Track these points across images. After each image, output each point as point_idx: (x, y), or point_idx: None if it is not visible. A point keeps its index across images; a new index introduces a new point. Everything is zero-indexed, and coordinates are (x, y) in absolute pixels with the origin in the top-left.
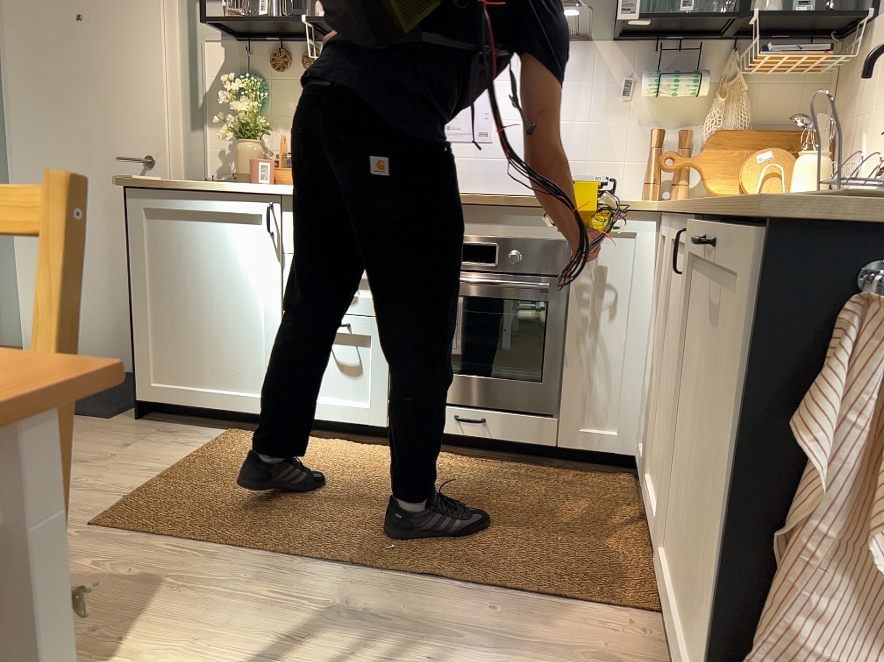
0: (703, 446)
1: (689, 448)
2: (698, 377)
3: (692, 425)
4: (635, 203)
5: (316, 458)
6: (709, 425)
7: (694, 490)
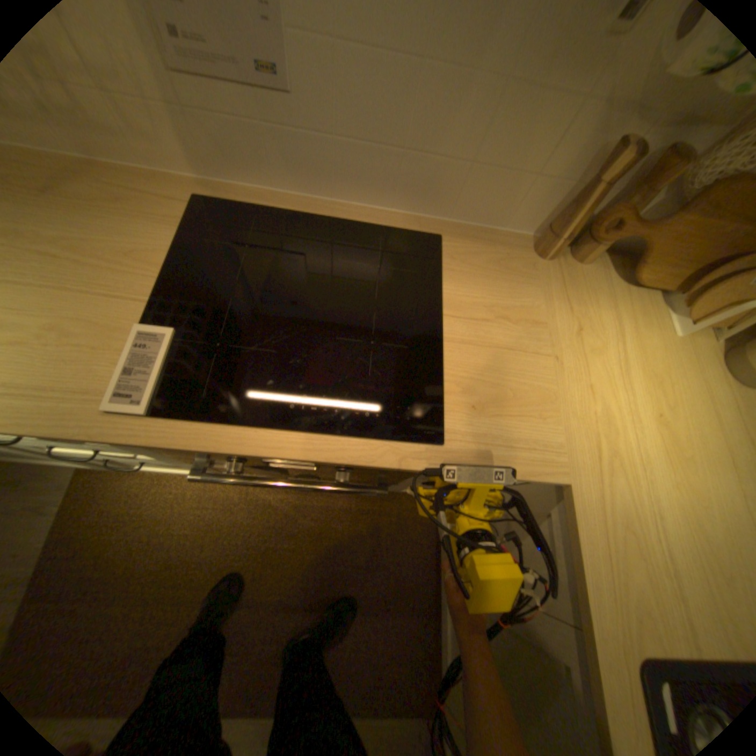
0: None
1: None
2: None
3: None
4: (537, 473)
5: (175, 515)
6: None
7: None
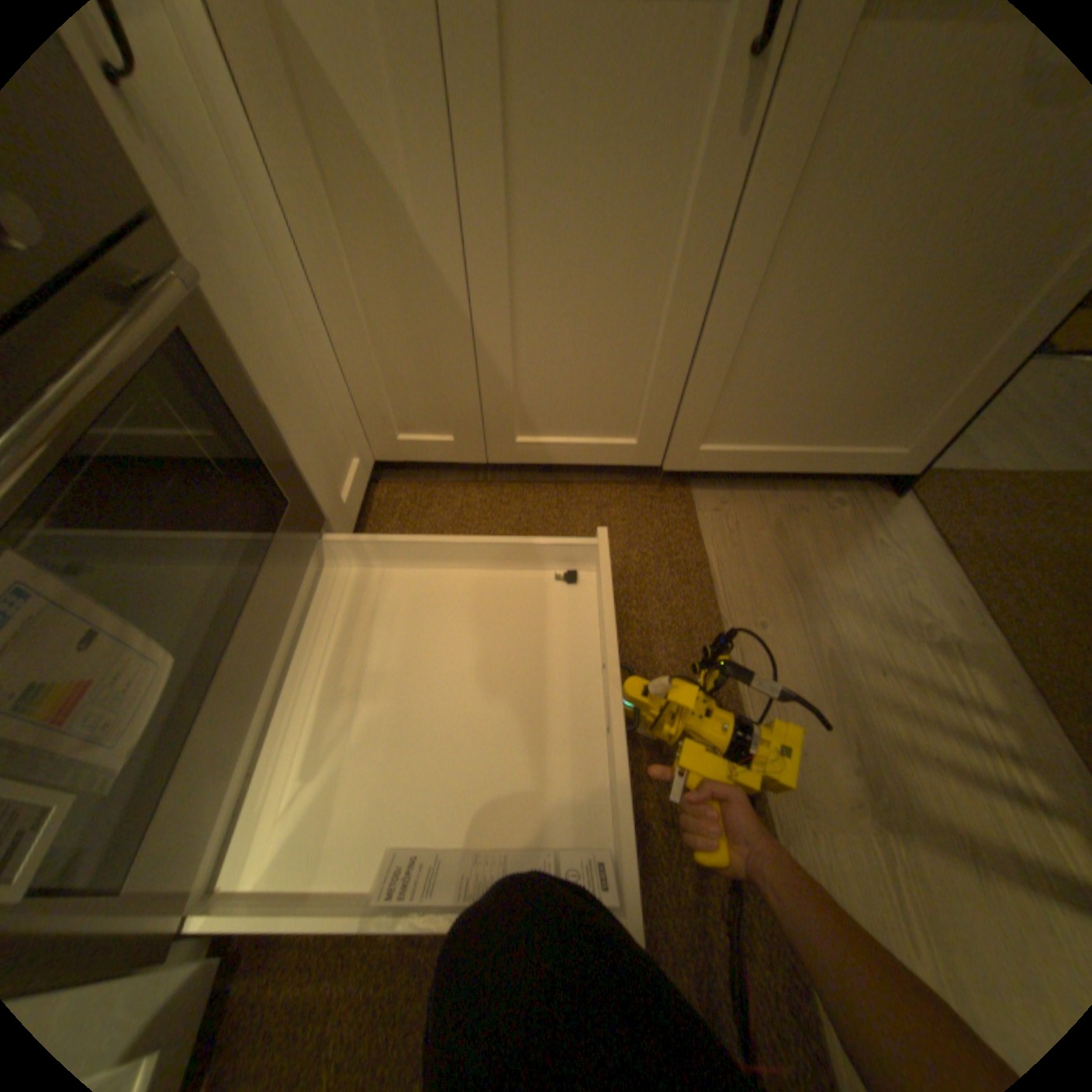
0: (872, 294)
1: (786, 322)
2: (831, 222)
3: (799, 292)
4: None
5: None
6: (910, 261)
7: (826, 349)
